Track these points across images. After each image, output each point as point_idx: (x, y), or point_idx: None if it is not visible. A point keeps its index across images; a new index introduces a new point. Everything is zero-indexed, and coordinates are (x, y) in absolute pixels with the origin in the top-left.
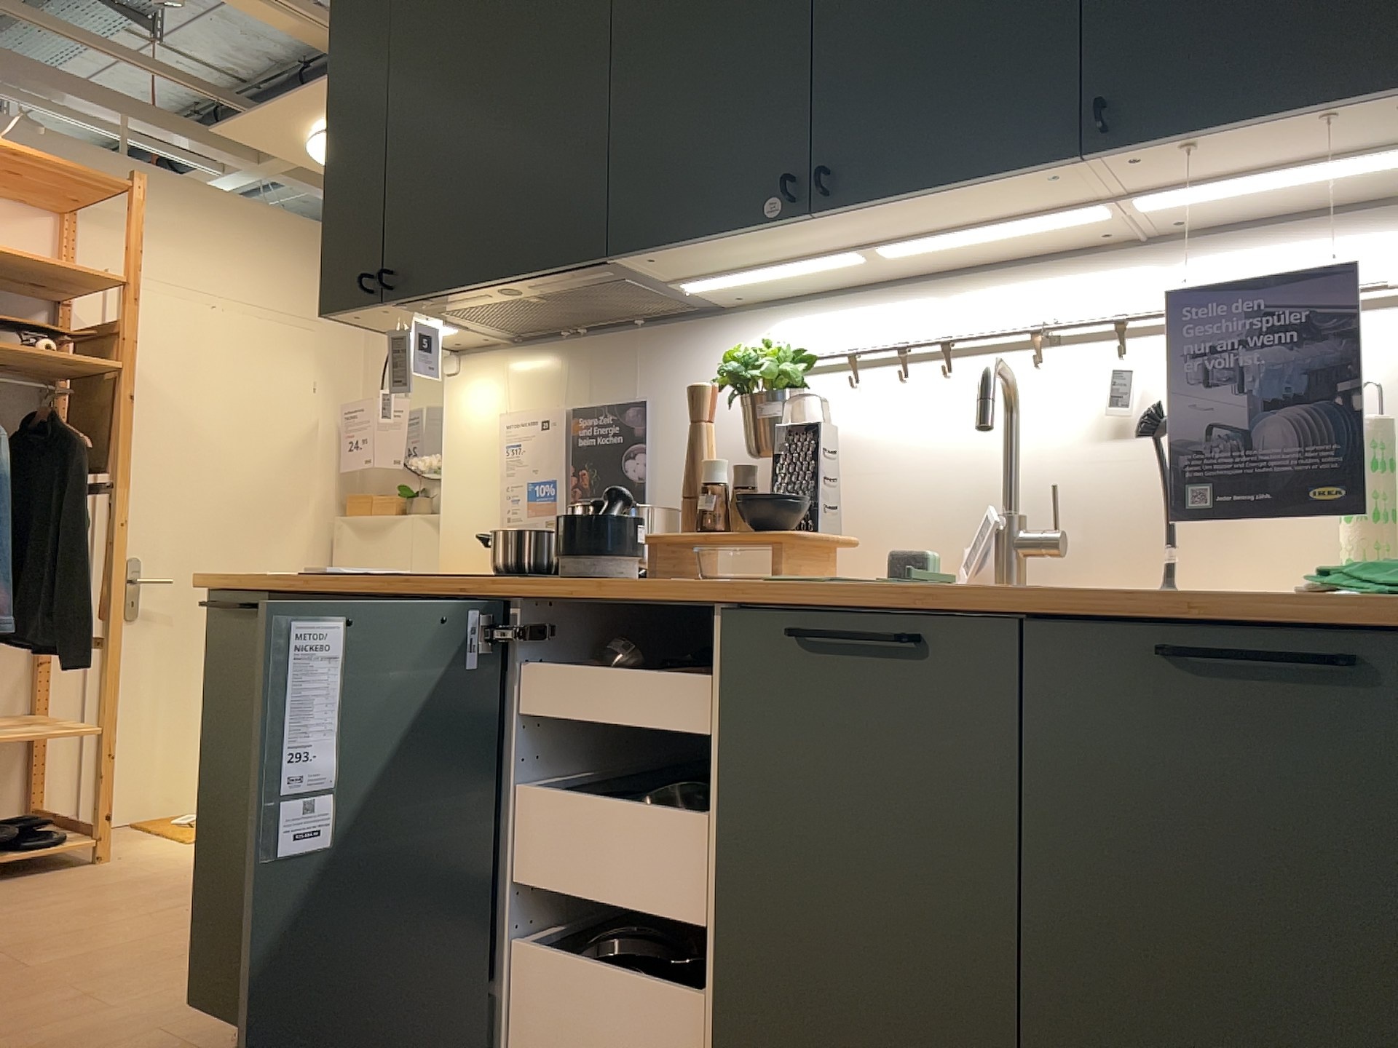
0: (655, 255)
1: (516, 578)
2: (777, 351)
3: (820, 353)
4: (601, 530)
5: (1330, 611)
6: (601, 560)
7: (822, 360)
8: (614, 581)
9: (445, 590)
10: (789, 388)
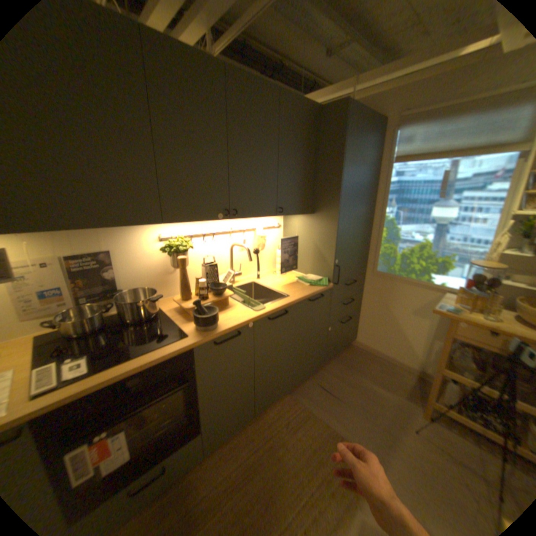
0: (173, 222)
1: (184, 337)
2: (186, 241)
3: (184, 236)
4: (215, 314)
5: (321, 290)
6: (215, 321)
7: (189, 240)
8: (218, 324)
9: (164, 355)
10: (185, 249)
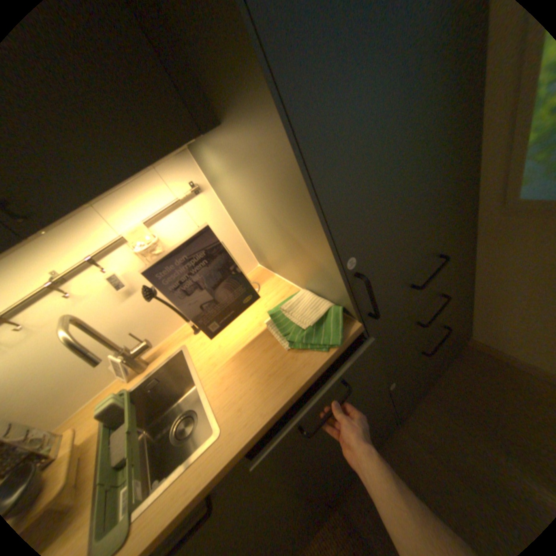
0: None
1: None
2: None
3: None
4: None
5: (322, 371)
6: None
7: None
8: None
9: None
10: None
